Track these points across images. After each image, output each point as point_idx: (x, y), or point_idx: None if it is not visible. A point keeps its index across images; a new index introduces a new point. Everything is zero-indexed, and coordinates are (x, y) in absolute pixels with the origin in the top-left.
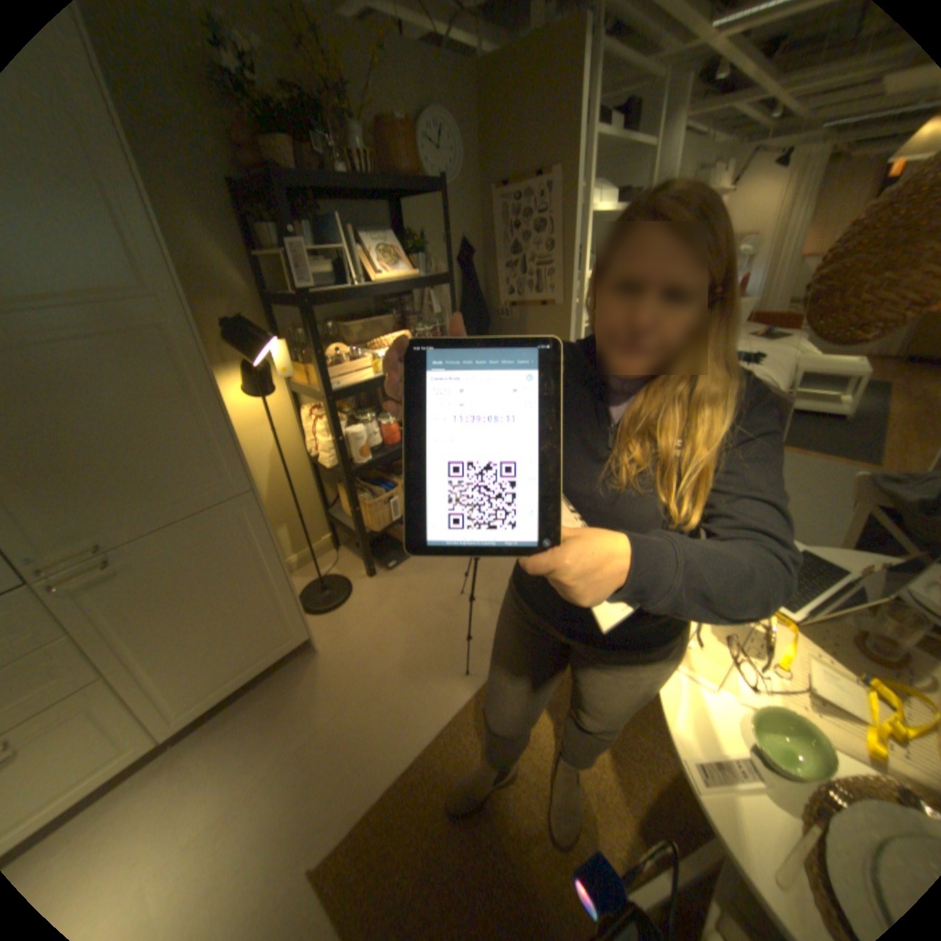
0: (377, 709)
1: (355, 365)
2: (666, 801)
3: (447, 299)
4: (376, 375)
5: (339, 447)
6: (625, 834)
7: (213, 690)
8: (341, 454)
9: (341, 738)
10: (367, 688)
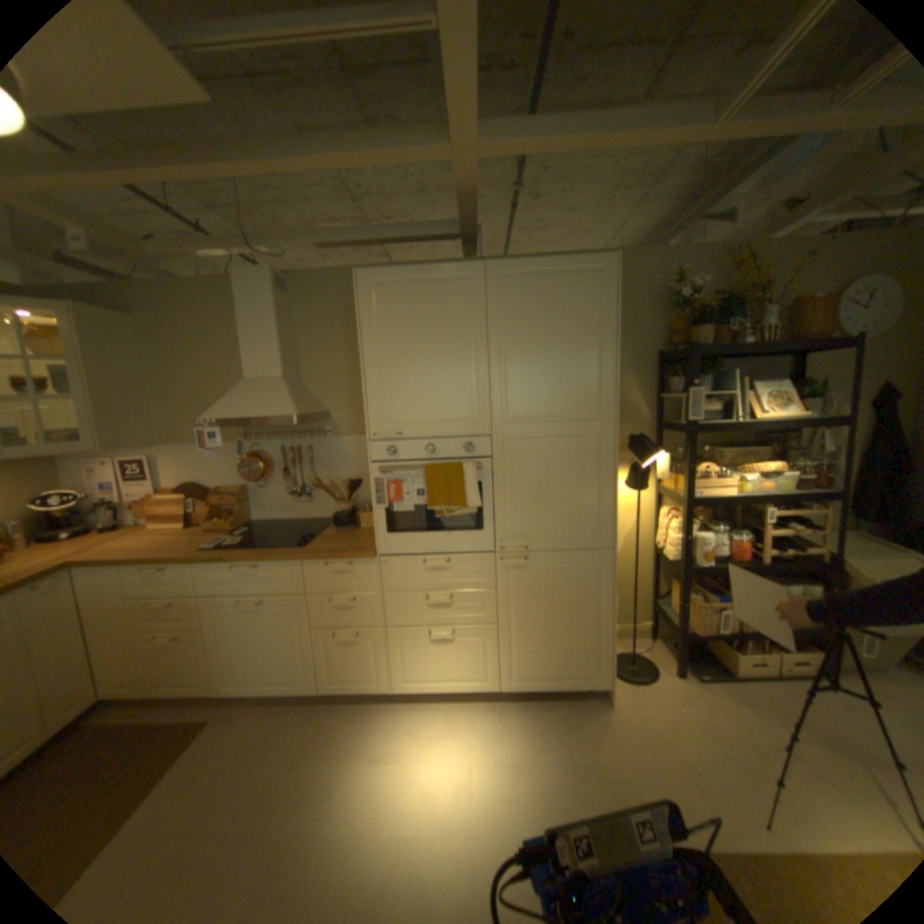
0: (656, 786)
1: (721, 482)
2: None
3: (847, 438)
4: (740, 494)
5: (686, 545)
6: None
7: (541, 679)
8: (686, 552)
9: (618, 783)
10: (651, 763)
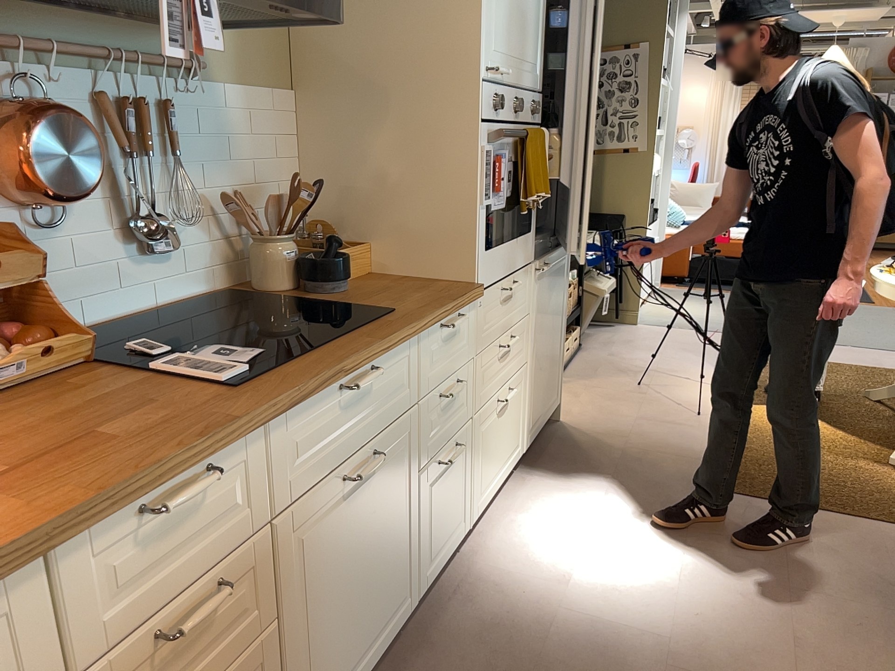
0: (651, 434)
1: None
2: (872, 433)
3: None
4: None
5: None
6: (863, 446)
7: (539, 415)
8: None
9: (644, 446)
10: (629, 428)
